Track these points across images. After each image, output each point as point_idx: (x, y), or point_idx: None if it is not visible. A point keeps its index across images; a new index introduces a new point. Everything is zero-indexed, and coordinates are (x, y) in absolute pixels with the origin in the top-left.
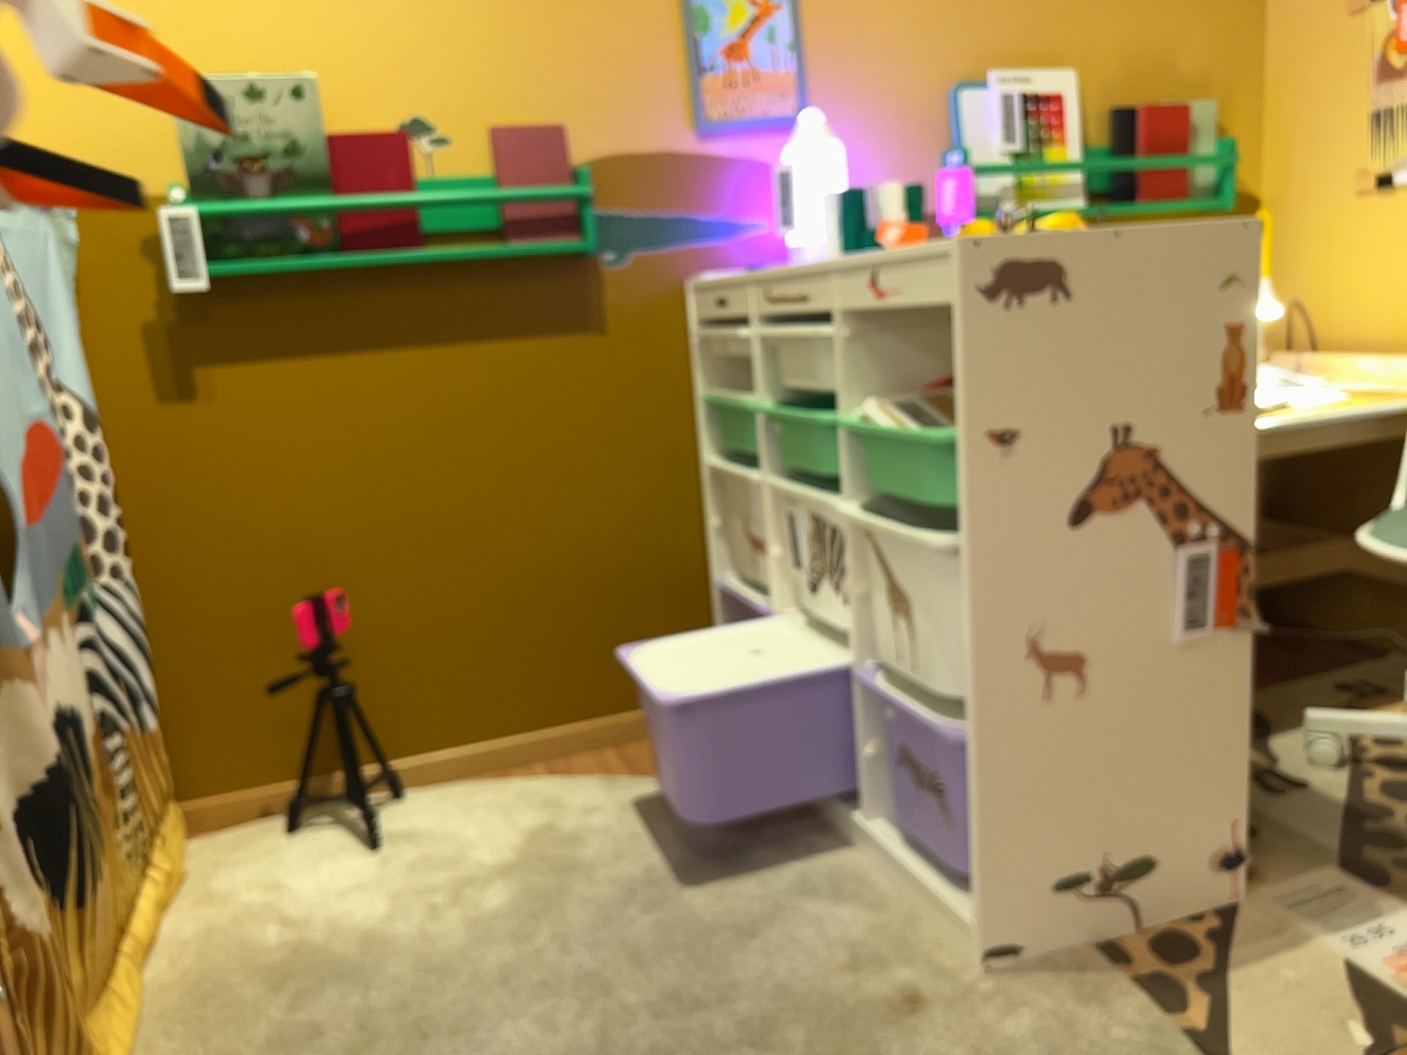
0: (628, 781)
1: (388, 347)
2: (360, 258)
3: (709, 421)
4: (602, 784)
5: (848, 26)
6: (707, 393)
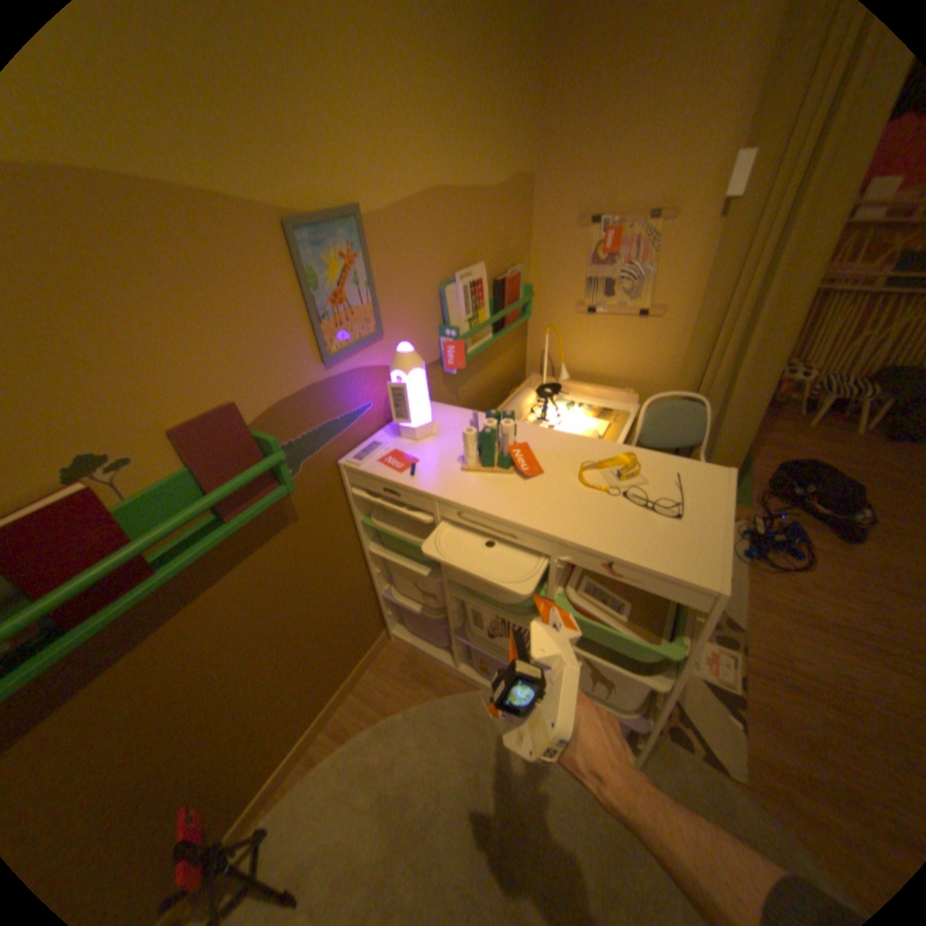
0: (386, 722)
1: (139, 642)
2: (97, 626)
3: (365, 528)
4: (375, 733)
5: (392, 258)
6: (363, 517)
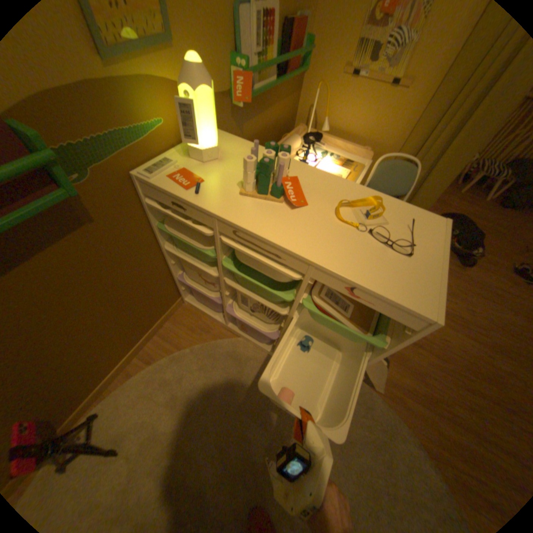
0: (179, 354)
1: None
2: None
3: (161, 232)
4: (171, 360)
5: None
6: (158, 223)
